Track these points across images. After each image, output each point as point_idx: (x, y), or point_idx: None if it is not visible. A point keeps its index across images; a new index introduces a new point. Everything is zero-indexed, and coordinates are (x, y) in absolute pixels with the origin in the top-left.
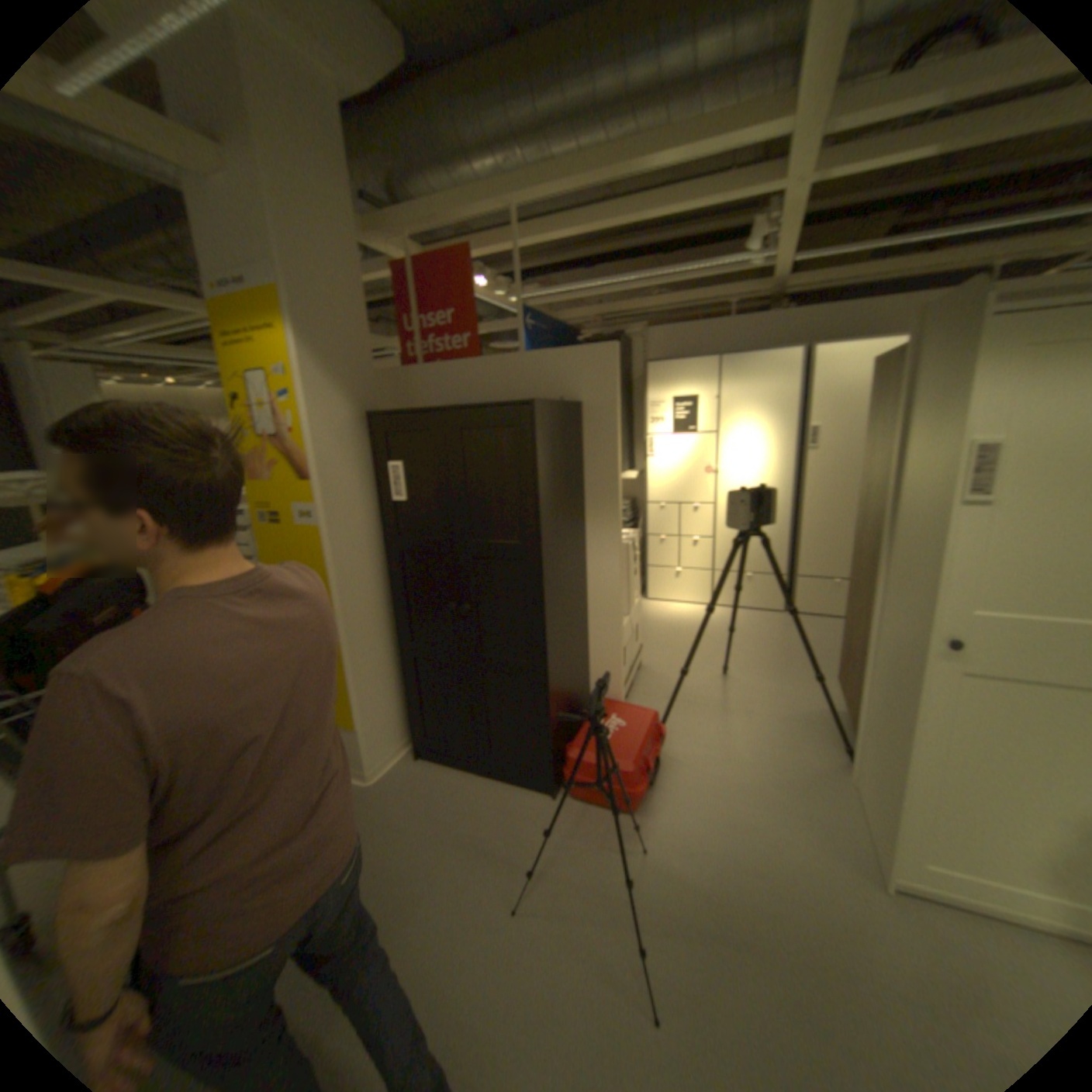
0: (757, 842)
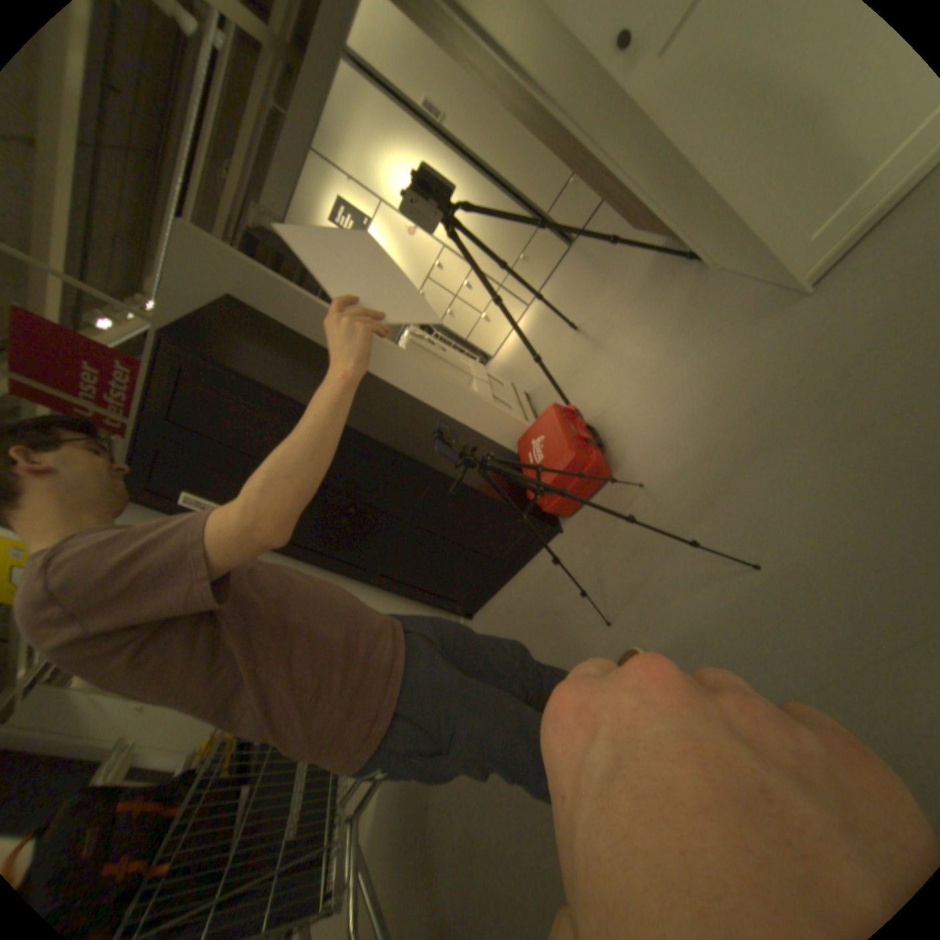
0: (700, 382)
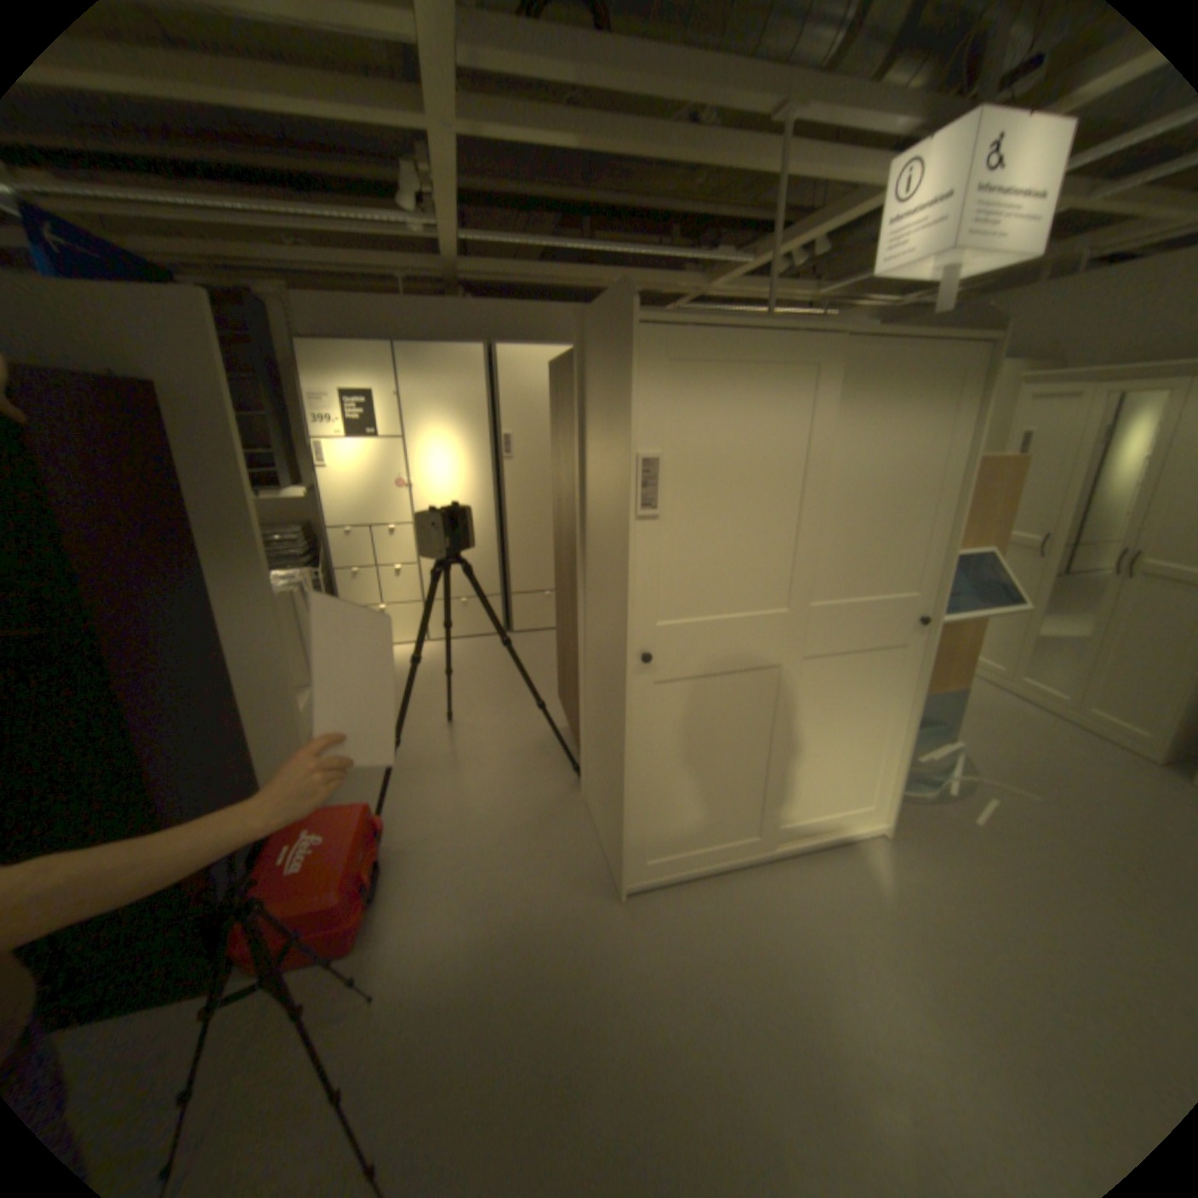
0: (500, 910)
